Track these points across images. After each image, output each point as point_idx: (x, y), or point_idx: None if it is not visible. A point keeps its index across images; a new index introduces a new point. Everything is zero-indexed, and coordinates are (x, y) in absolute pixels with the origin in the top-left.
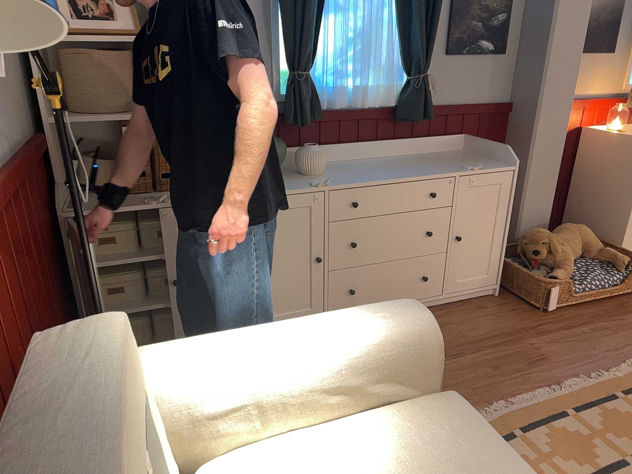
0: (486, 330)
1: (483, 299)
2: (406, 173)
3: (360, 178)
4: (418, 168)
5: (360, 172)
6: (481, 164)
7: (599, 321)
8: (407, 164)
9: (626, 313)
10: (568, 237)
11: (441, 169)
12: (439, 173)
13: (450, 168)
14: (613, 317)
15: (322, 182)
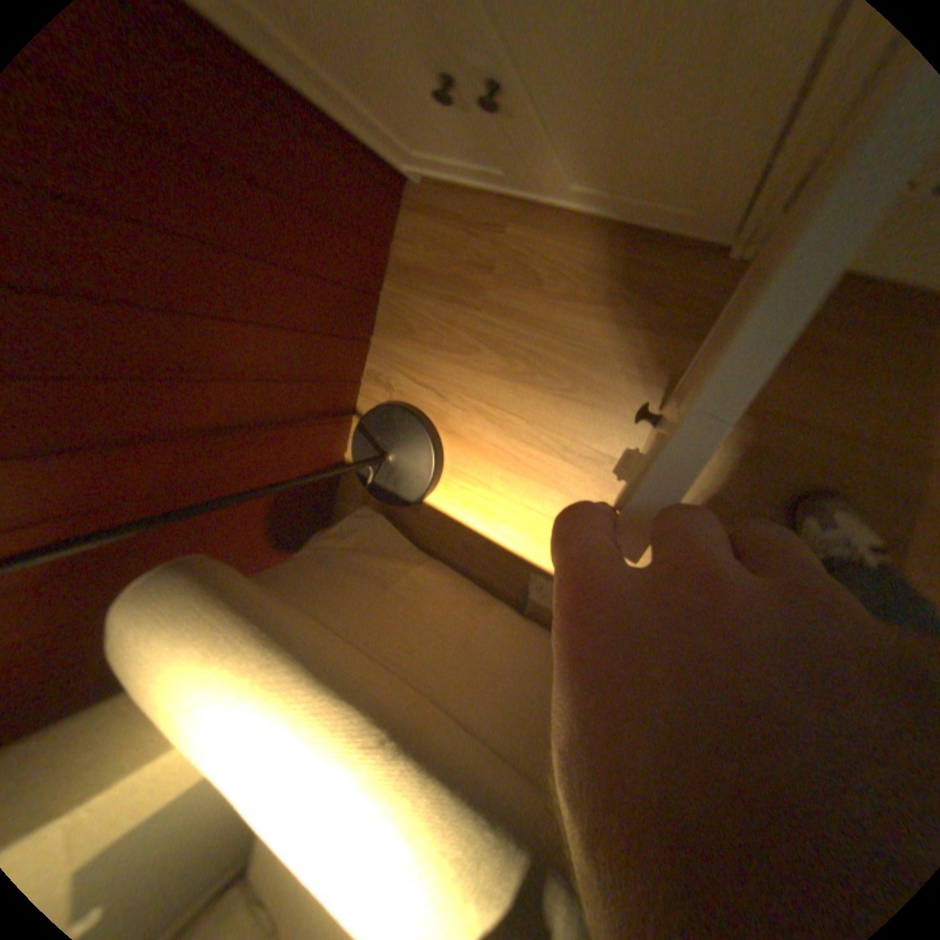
0: None
1: None
2: None
3: None
4: None
5: None
6: None
7: None
8: None
9: None
10: None
11: None
12: None
13: None
14: None
15: None
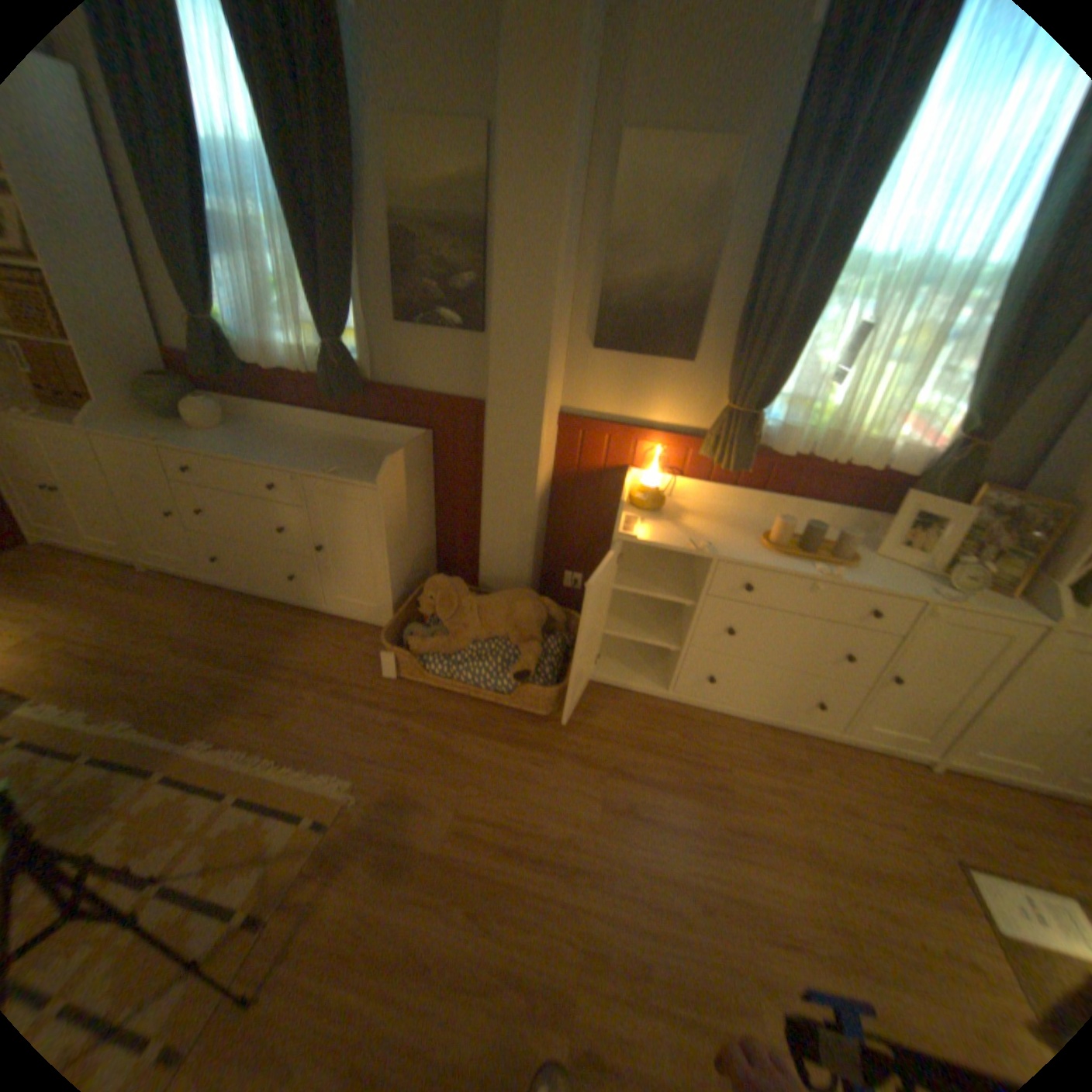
0: (299, 661)
1: (373, 632)
2: (256, 454)
3: (202, 446)
4: (286, 454)
5: (231, 440)
6: (358, 471)
7: (419, 720)
8: (301, 447)
9: (469, 732)
10: (489, 606)
11: (301, 462)
12: (281, 465)
13: (312, 464)
14: (444, 726)
15: (161, 439)
